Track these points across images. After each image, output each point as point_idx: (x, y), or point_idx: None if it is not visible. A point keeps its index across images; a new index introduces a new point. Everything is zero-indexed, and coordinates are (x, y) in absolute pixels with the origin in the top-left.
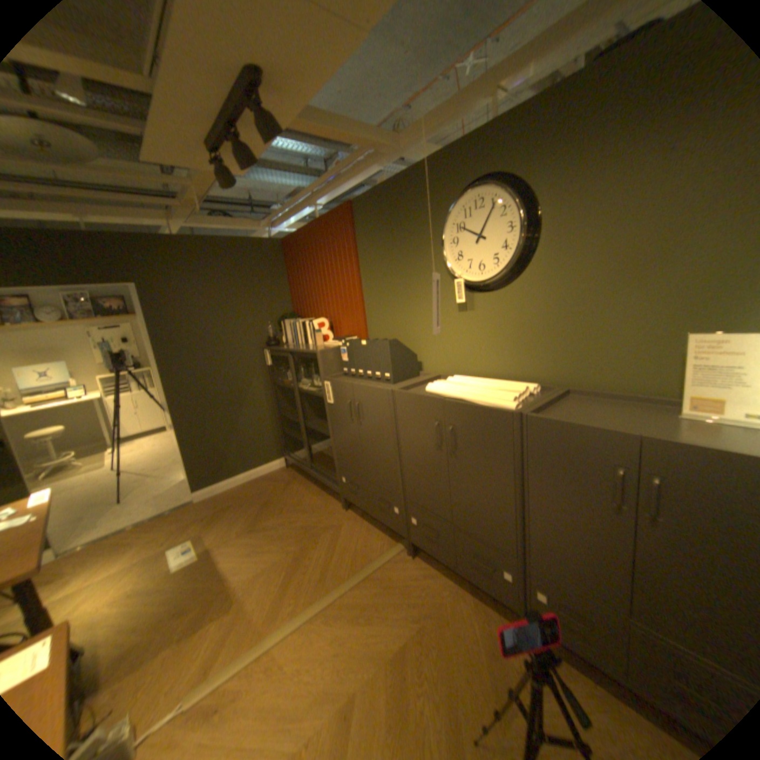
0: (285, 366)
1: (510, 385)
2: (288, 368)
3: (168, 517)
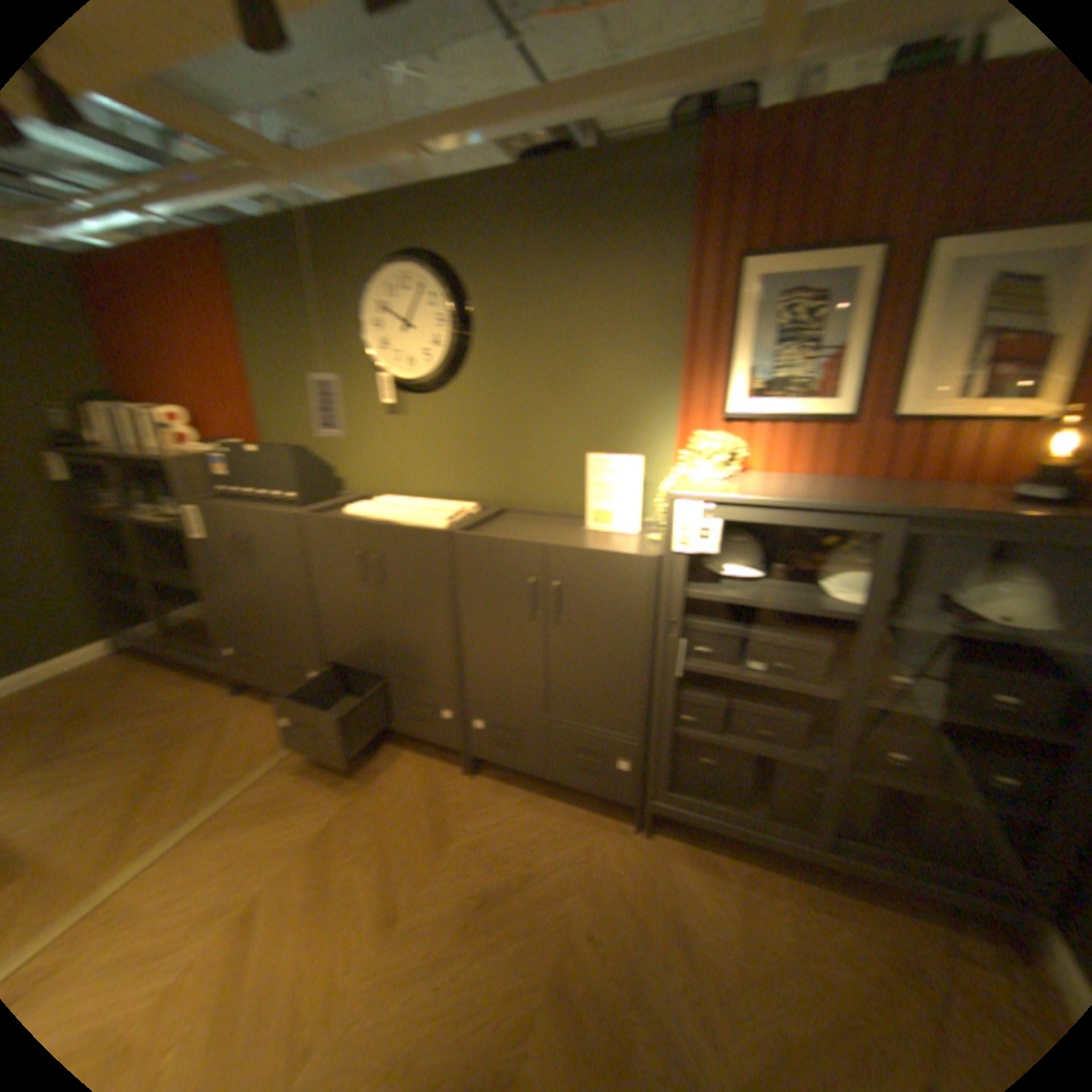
0: (90, 481)
1: (442, 505)
2: (95, 483)
3: None
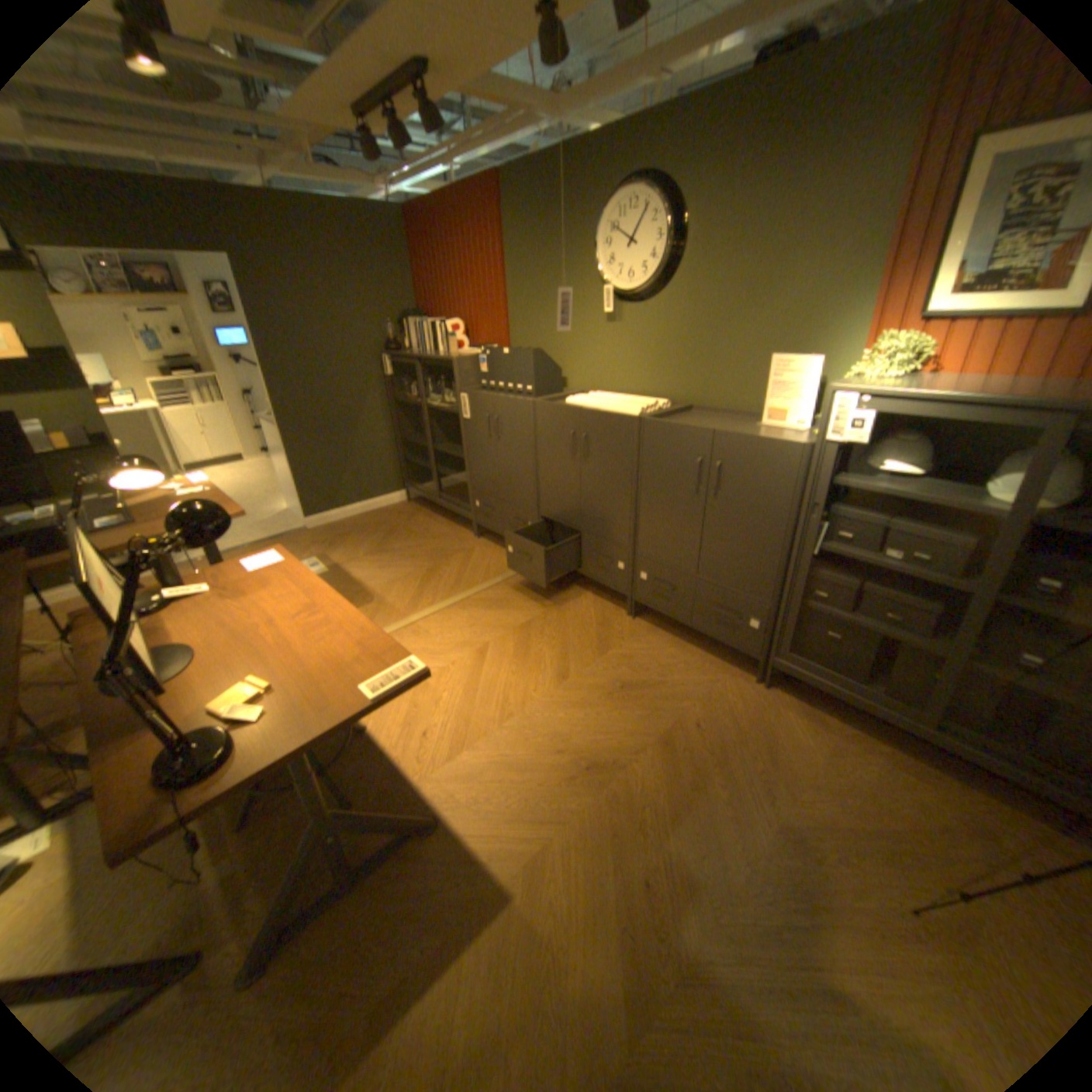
0: (407, 377)
1: (642, 400)
2: (410, 379)
3: (282, 538)
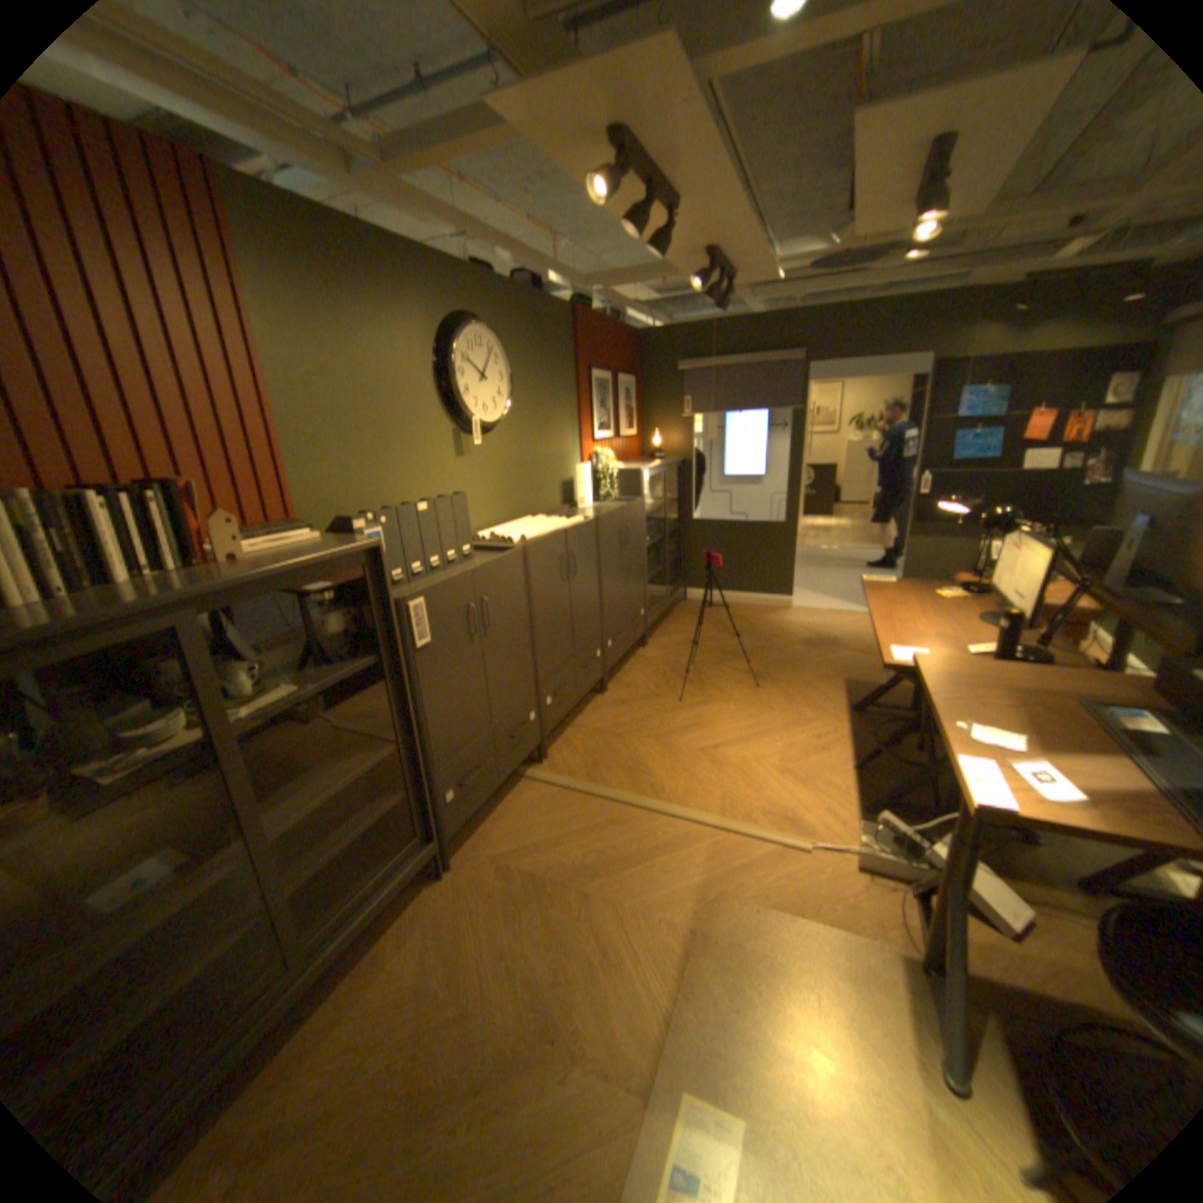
0: None
1: (536, 519)
2: None
3: None
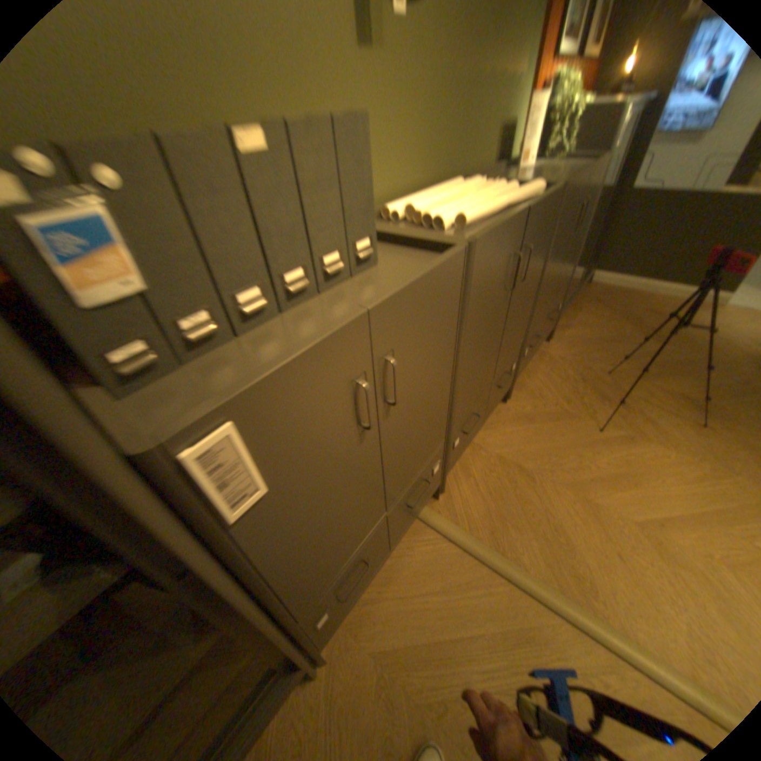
0: None
1: (471, 180)
2: None
3: None
